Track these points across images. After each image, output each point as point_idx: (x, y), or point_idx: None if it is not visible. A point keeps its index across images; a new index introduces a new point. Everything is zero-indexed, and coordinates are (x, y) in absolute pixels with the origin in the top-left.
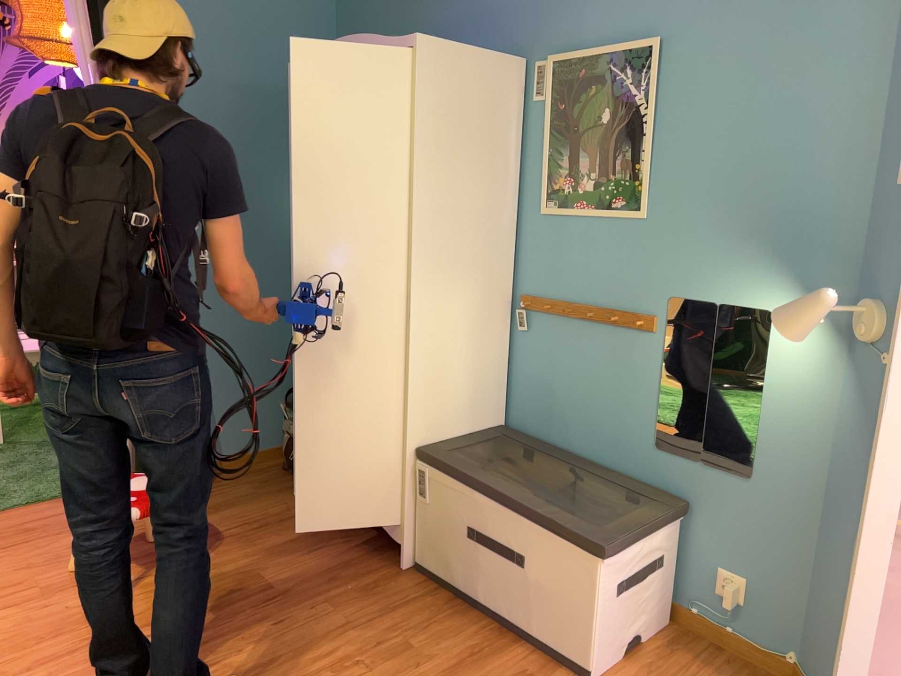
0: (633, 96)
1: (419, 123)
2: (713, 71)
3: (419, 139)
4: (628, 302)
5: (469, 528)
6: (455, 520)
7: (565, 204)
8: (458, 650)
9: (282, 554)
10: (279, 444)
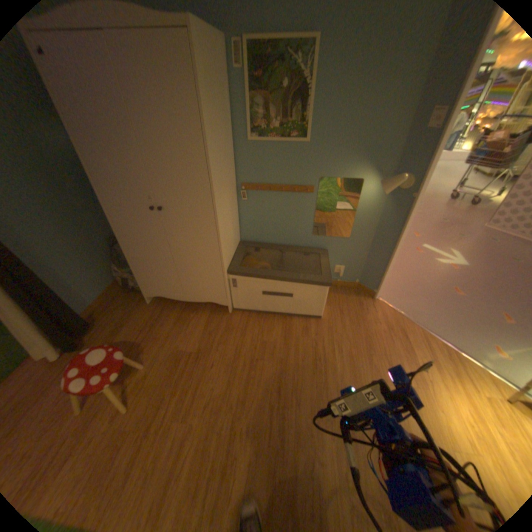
0: (303, 70)
1: (202, 94)
2: (348, 58)
3: (204, 107)
4: (299, 181)
5: (262, 290)
6: (253, 289)
7: (262, 134)
8: (279, 332)
9: (177, 335)
10: (112, 281)
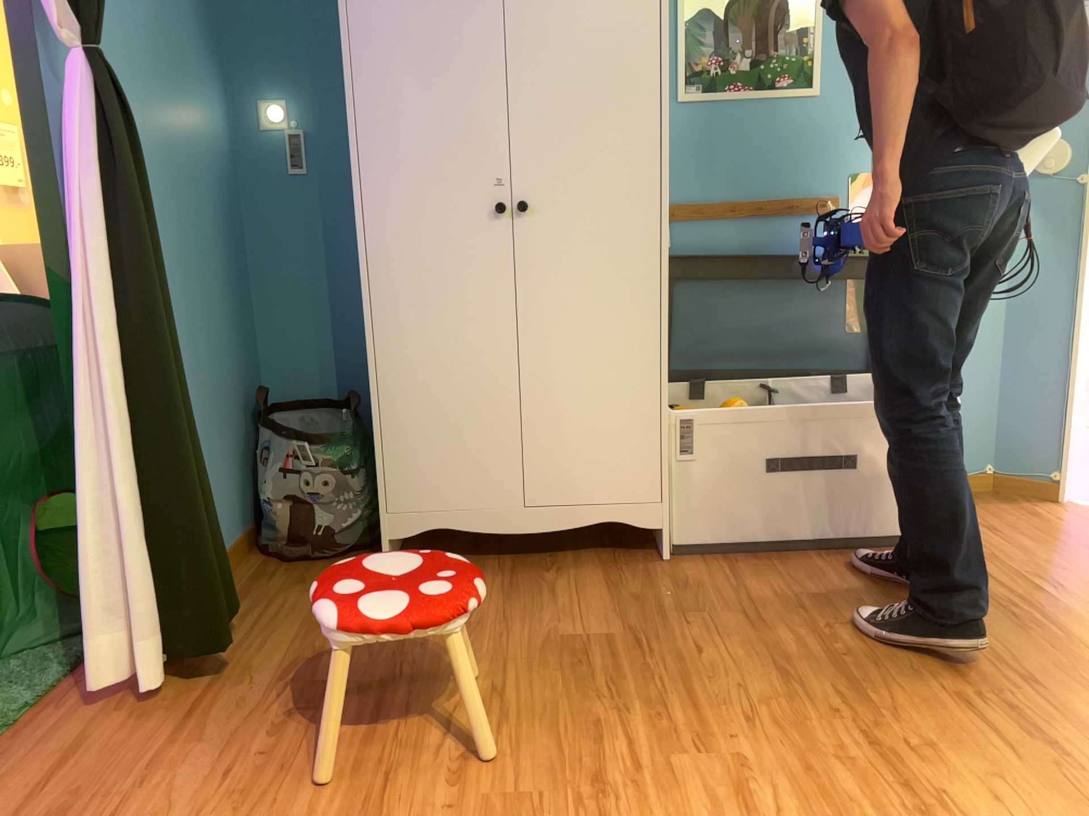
0: None
1: None
2: None
3: None
4: (802, 189)
5: (762, 462)
6: (736, 463)
7: (712, 89)
8: (844, 579)
9: (530, 613)
10: (241, 532)
